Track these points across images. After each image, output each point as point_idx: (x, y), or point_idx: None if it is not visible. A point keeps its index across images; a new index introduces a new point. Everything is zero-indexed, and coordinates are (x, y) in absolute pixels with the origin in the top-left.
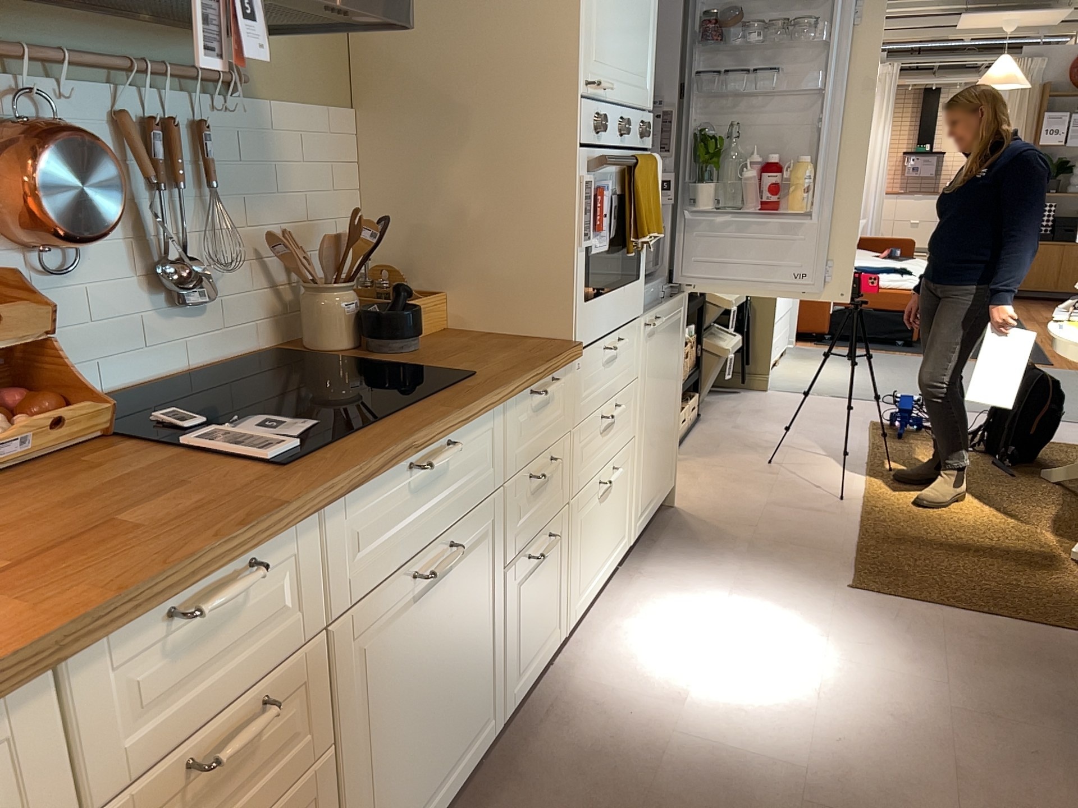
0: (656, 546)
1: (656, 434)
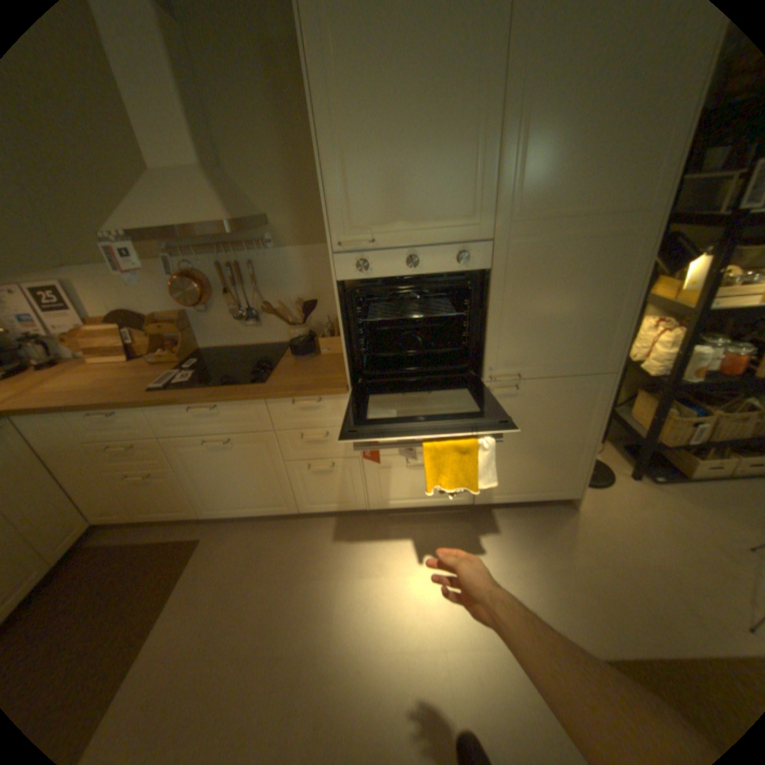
0: (514, 518)
1: (523, 458)
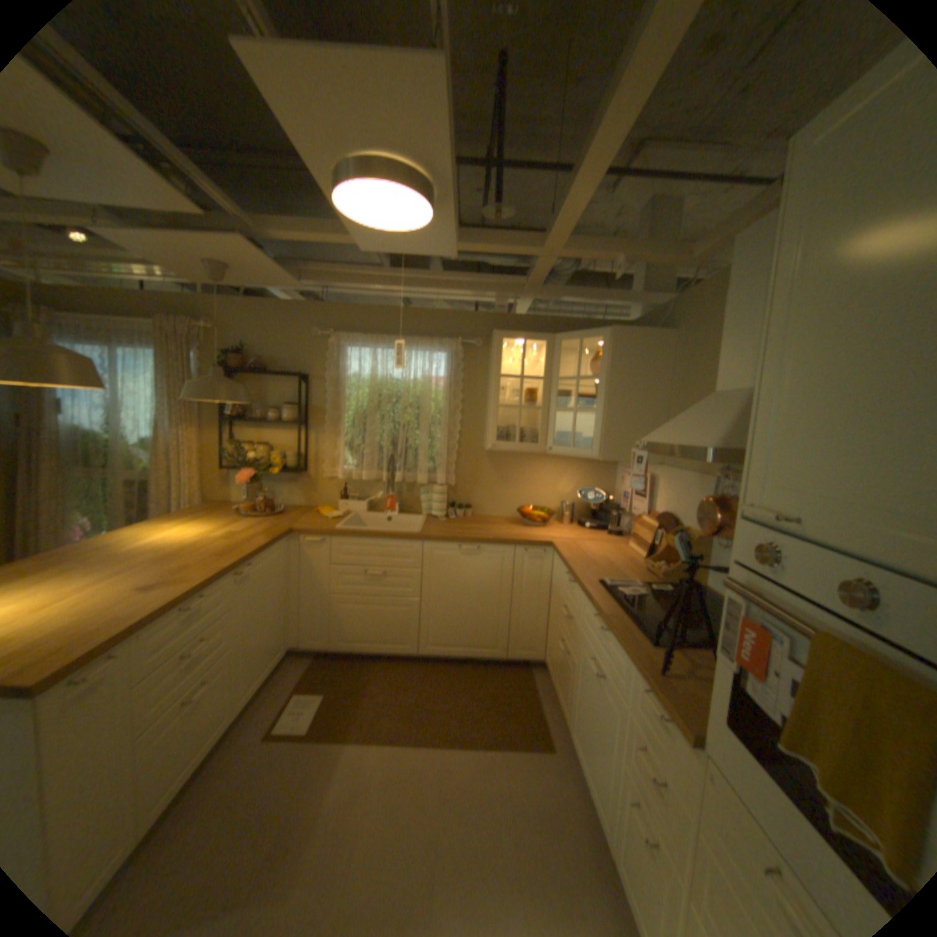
0: None
1: None
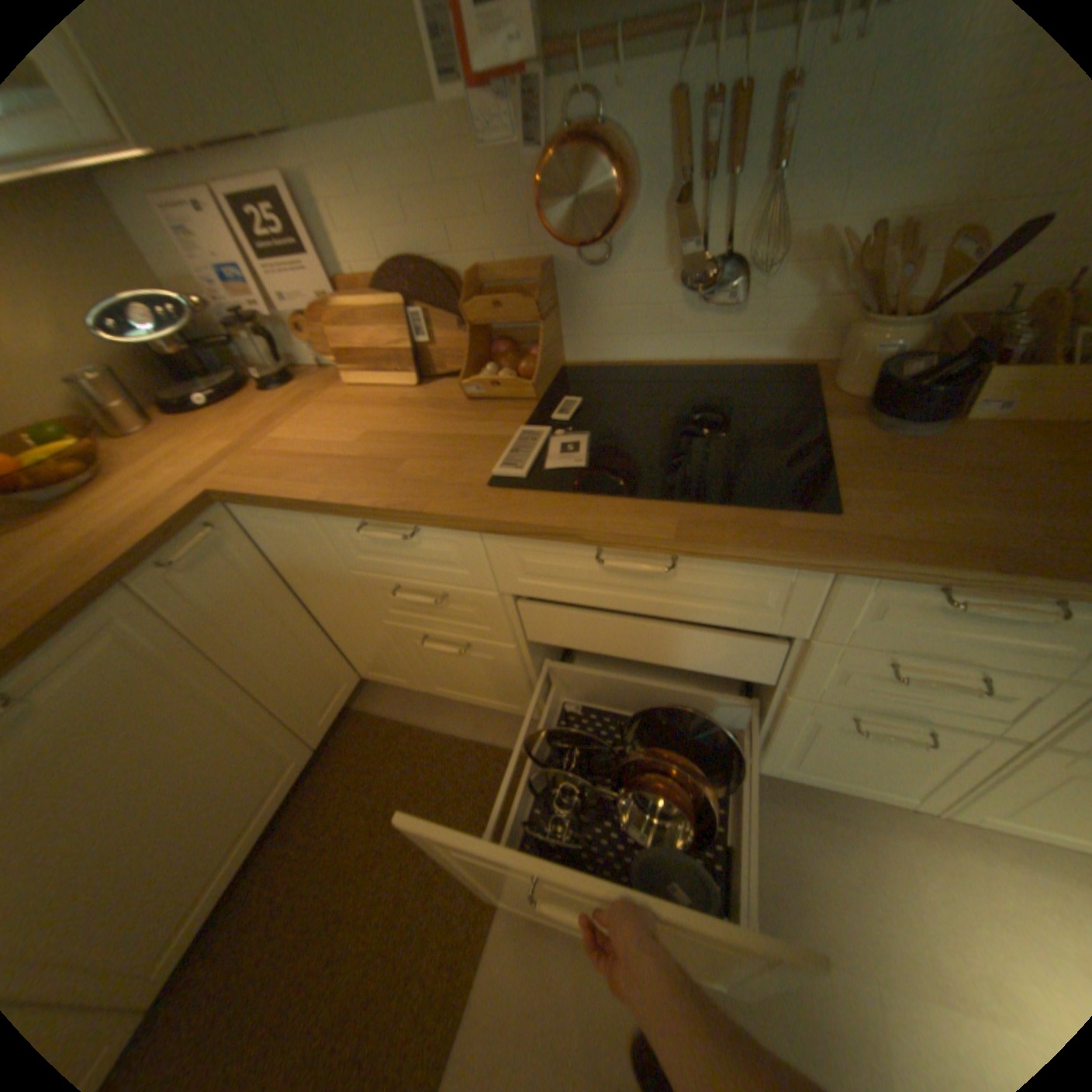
0: None
1: None
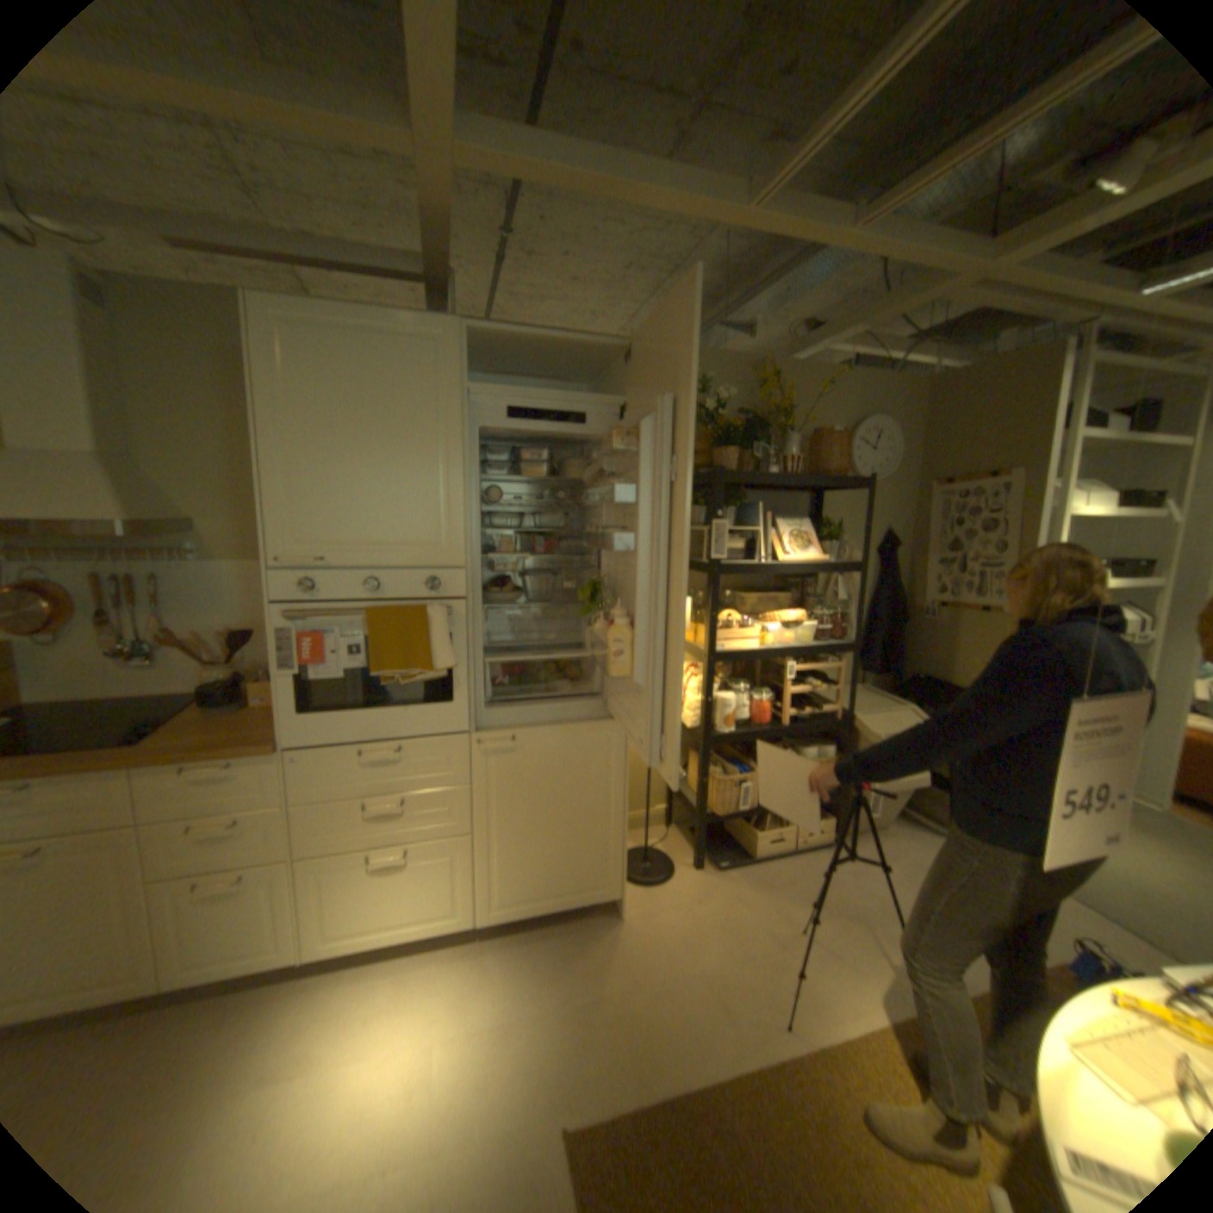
0: (535, 946)
1: (536, 843)
